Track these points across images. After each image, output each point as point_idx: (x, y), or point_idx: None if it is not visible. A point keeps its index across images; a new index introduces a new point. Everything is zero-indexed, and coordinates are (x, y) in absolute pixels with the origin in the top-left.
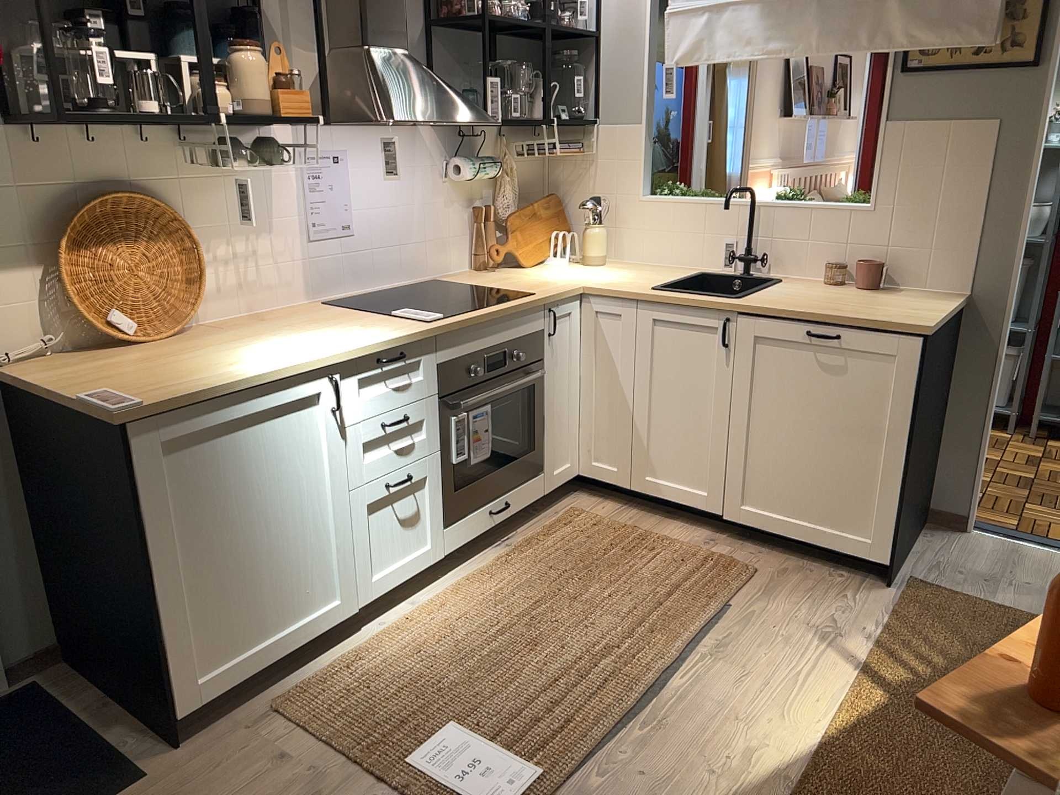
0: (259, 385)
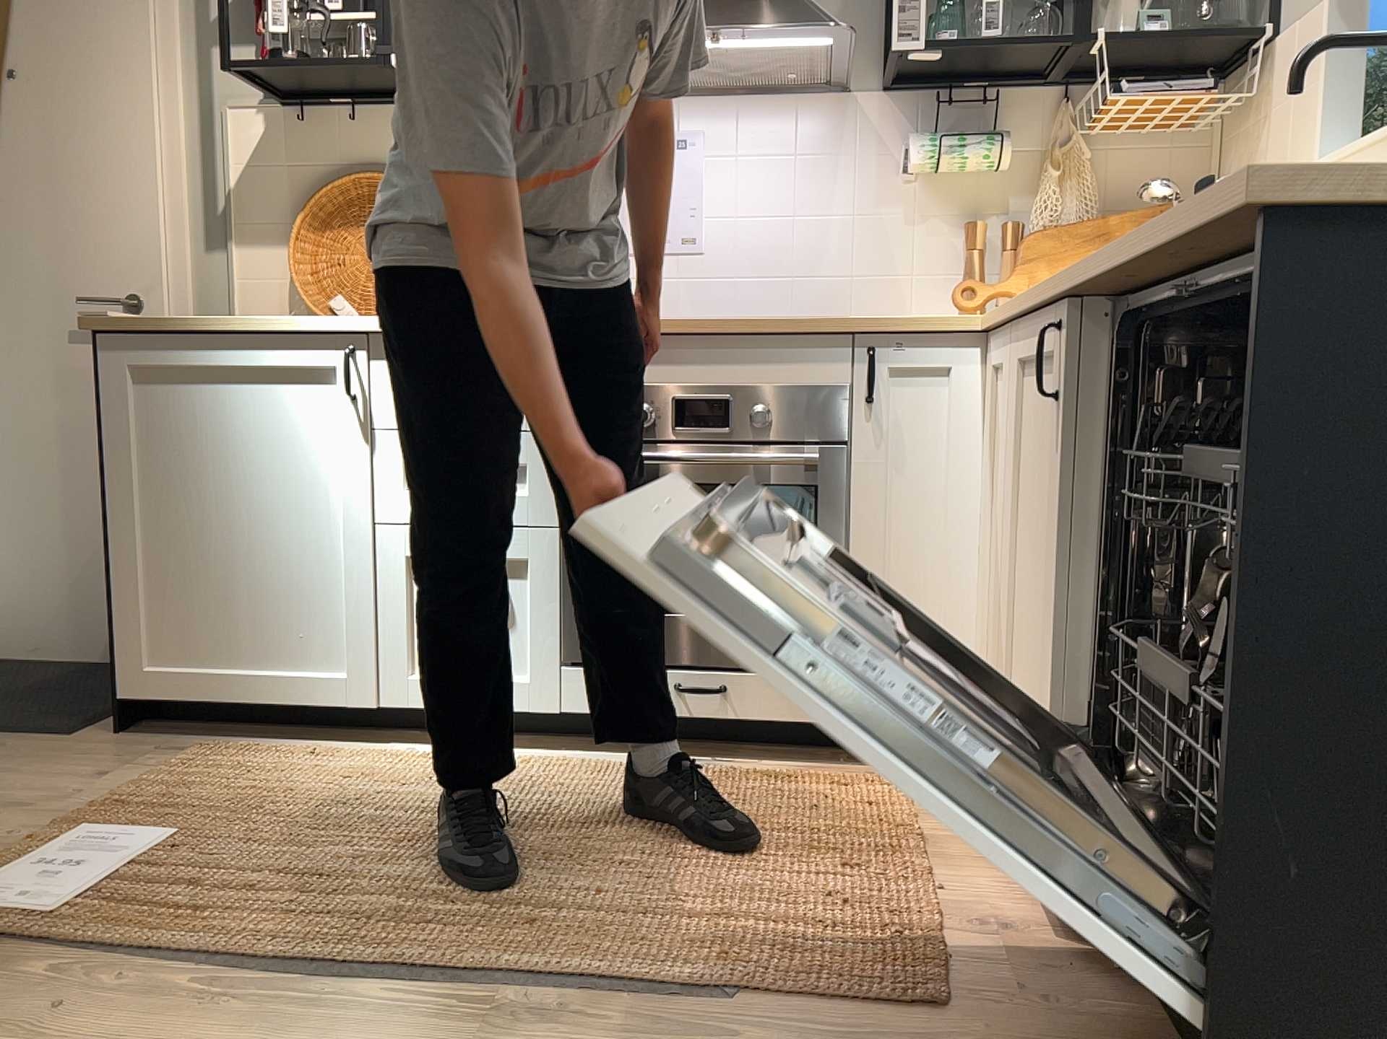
0: (252, 335)
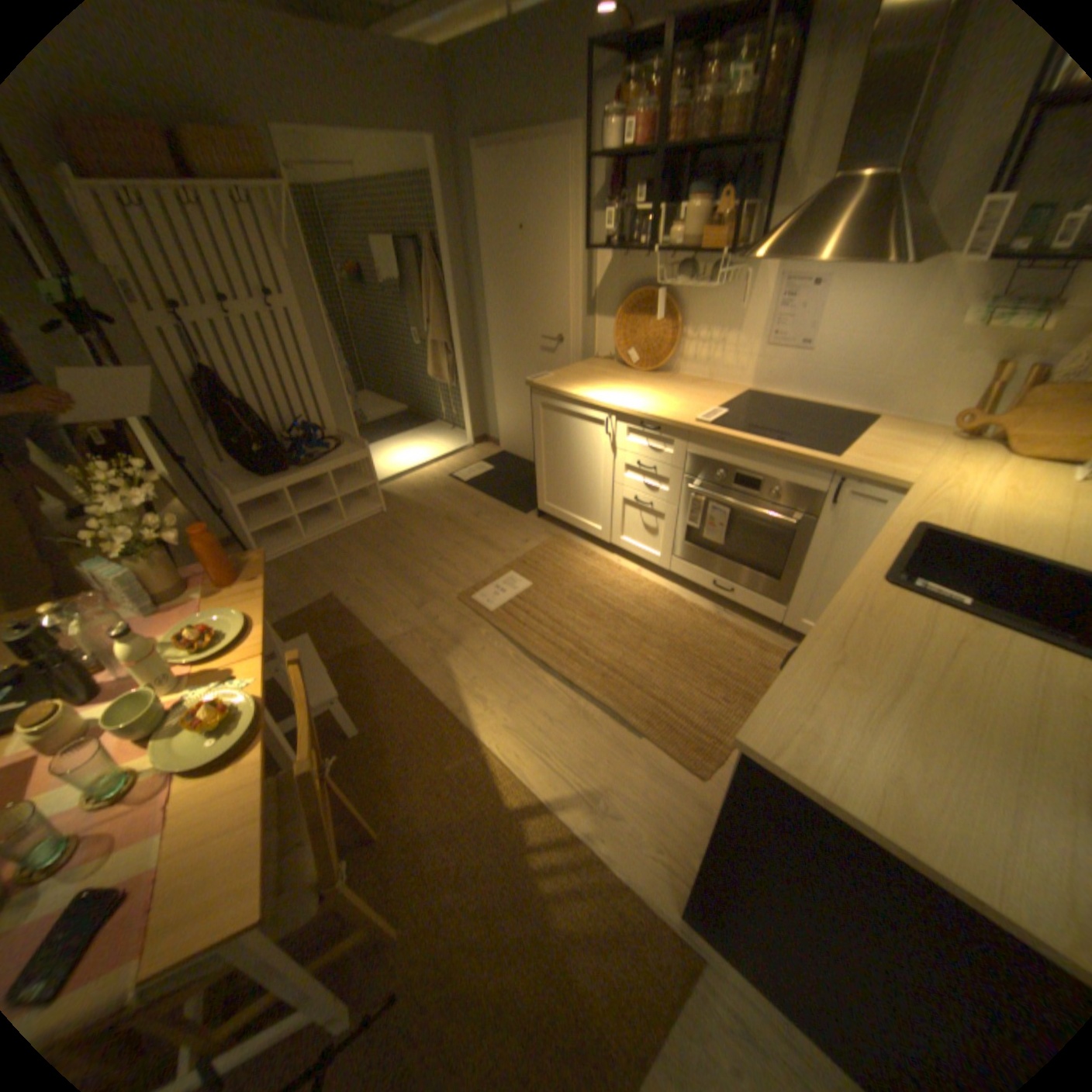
0: (577, 399)
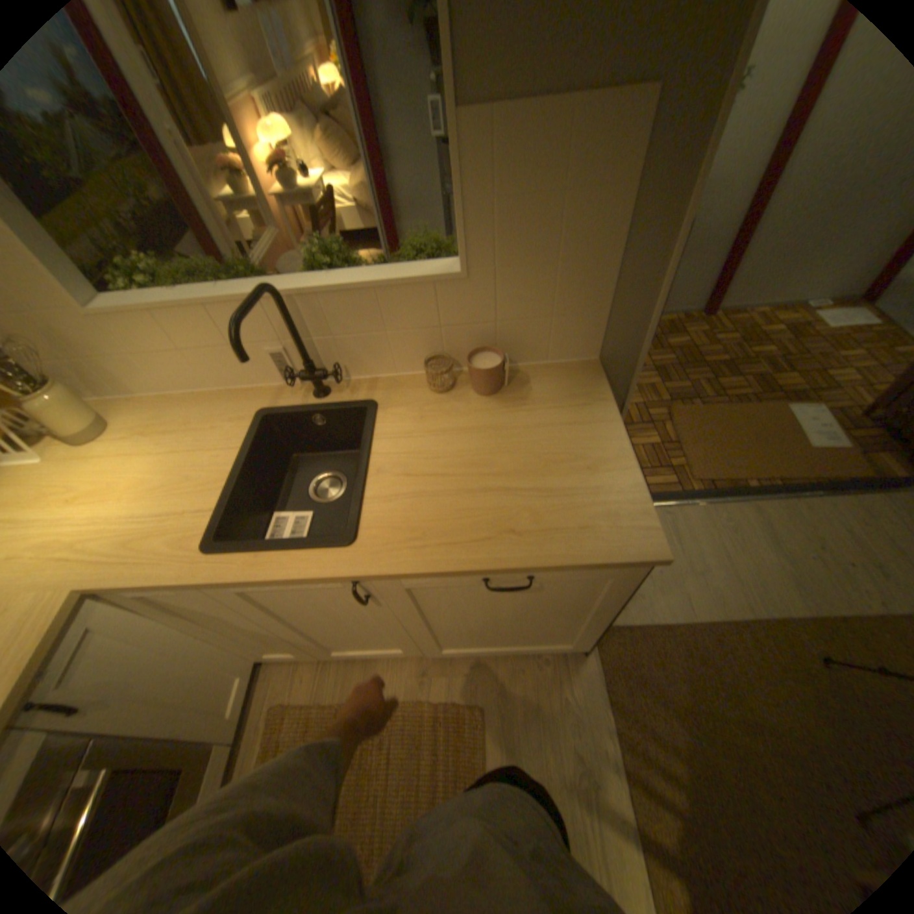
0: None
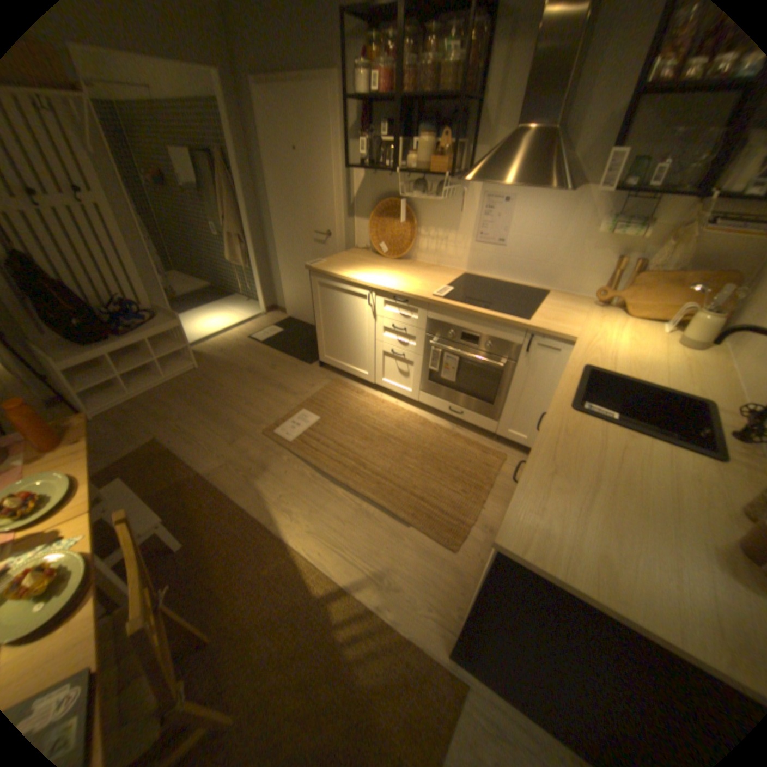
0: (345, 279)
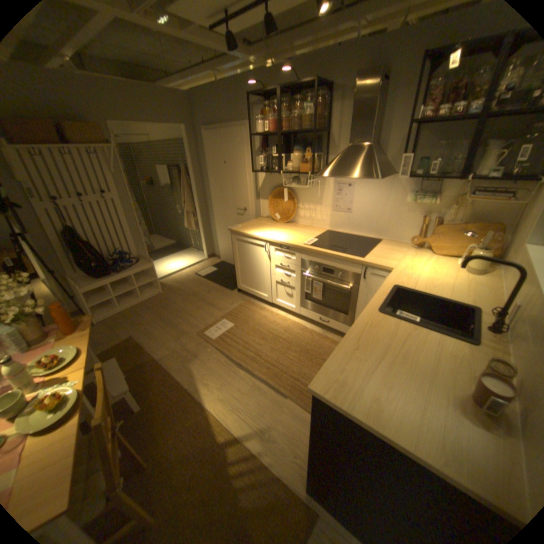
0: (251, 236)
